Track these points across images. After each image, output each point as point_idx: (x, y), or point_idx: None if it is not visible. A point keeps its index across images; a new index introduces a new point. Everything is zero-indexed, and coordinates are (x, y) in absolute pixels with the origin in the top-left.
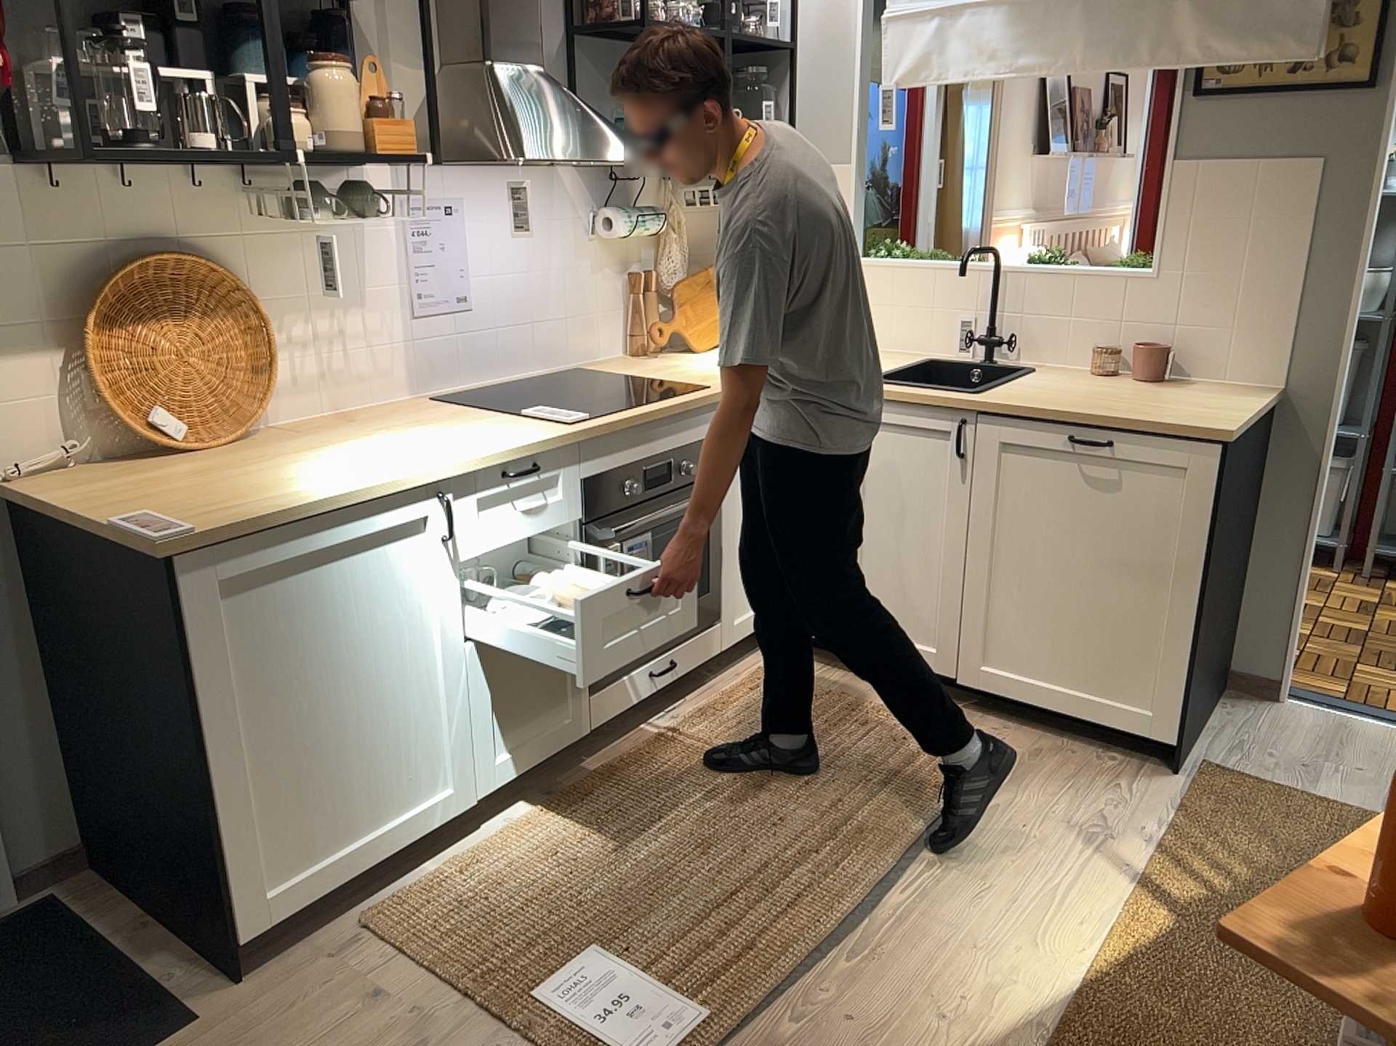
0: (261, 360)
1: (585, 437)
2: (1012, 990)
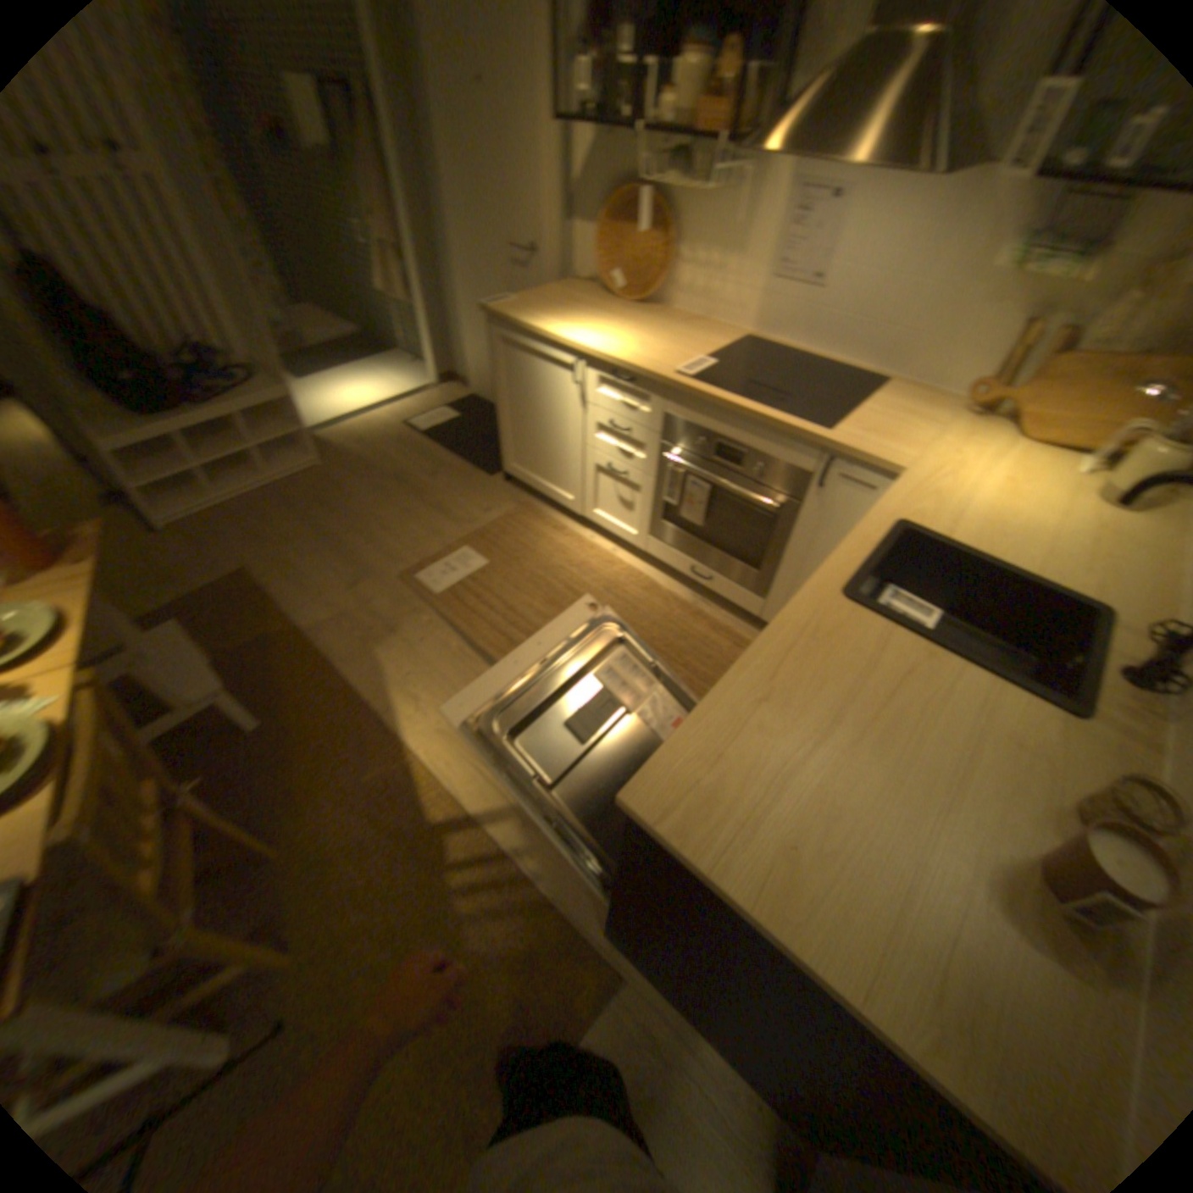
0: (663, 264)
1: (666, 385)
2: (411, 709)
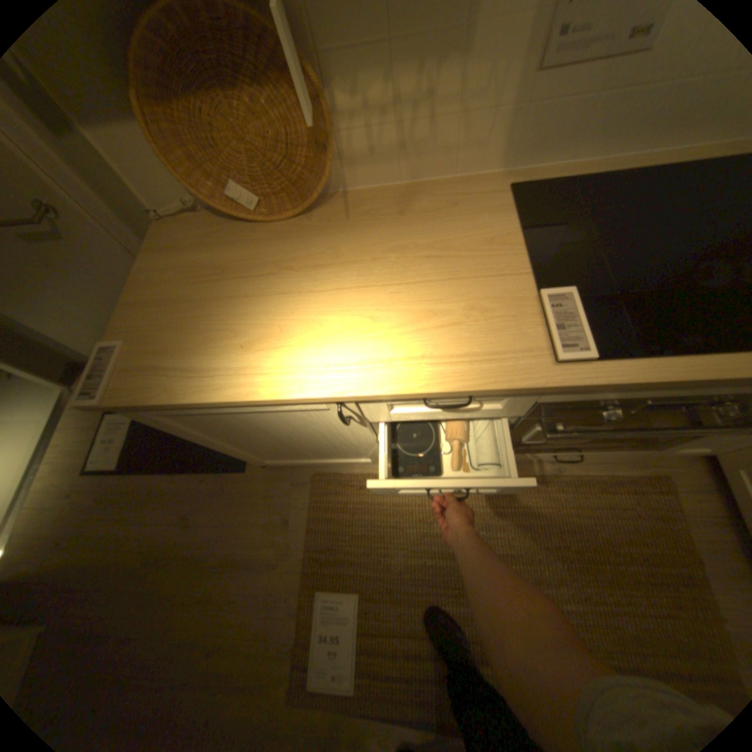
0: (320, 132)
1: (561, 387)
2: None
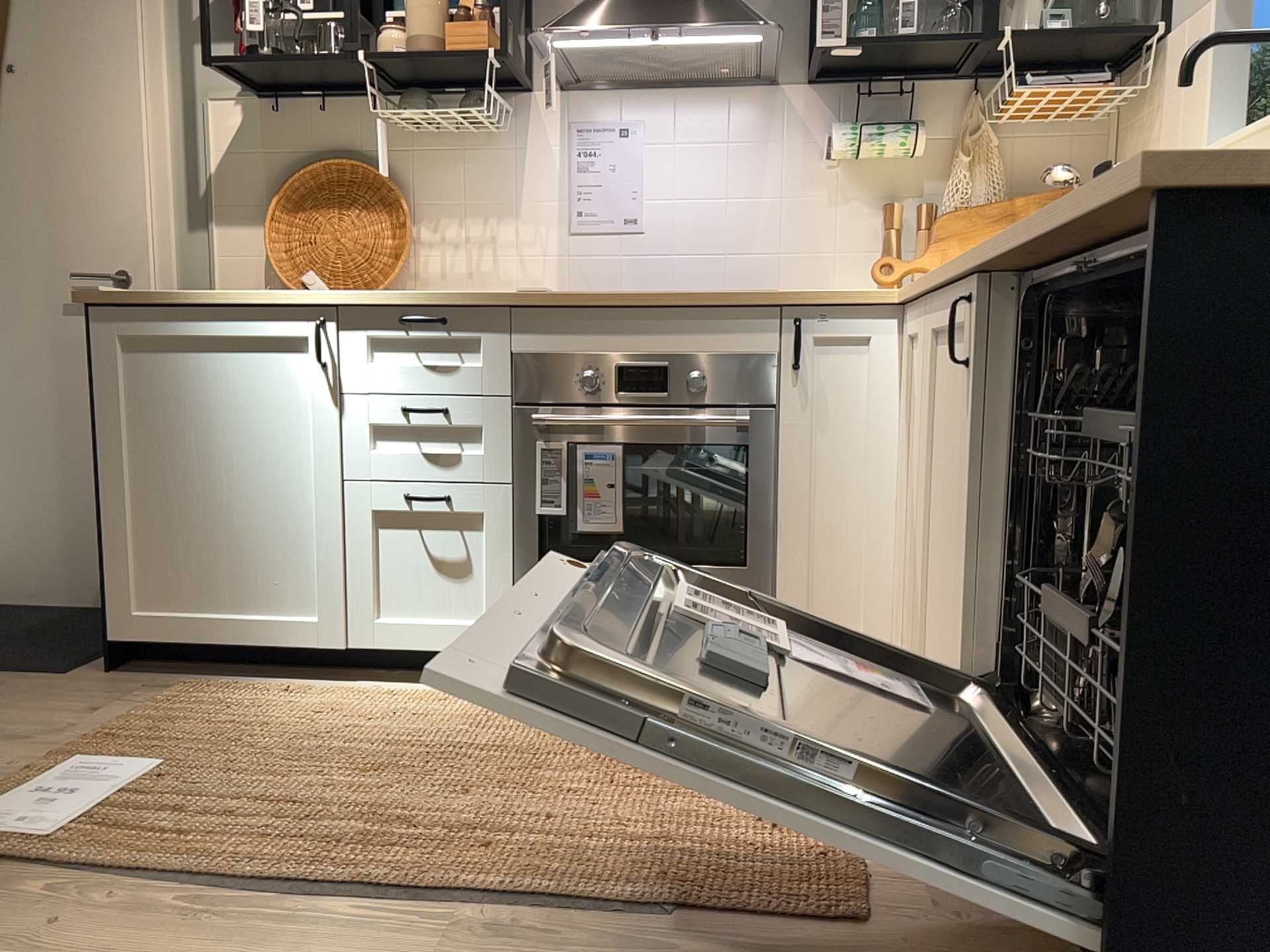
0: (400, 247)
1: (515, 305)
2: None
